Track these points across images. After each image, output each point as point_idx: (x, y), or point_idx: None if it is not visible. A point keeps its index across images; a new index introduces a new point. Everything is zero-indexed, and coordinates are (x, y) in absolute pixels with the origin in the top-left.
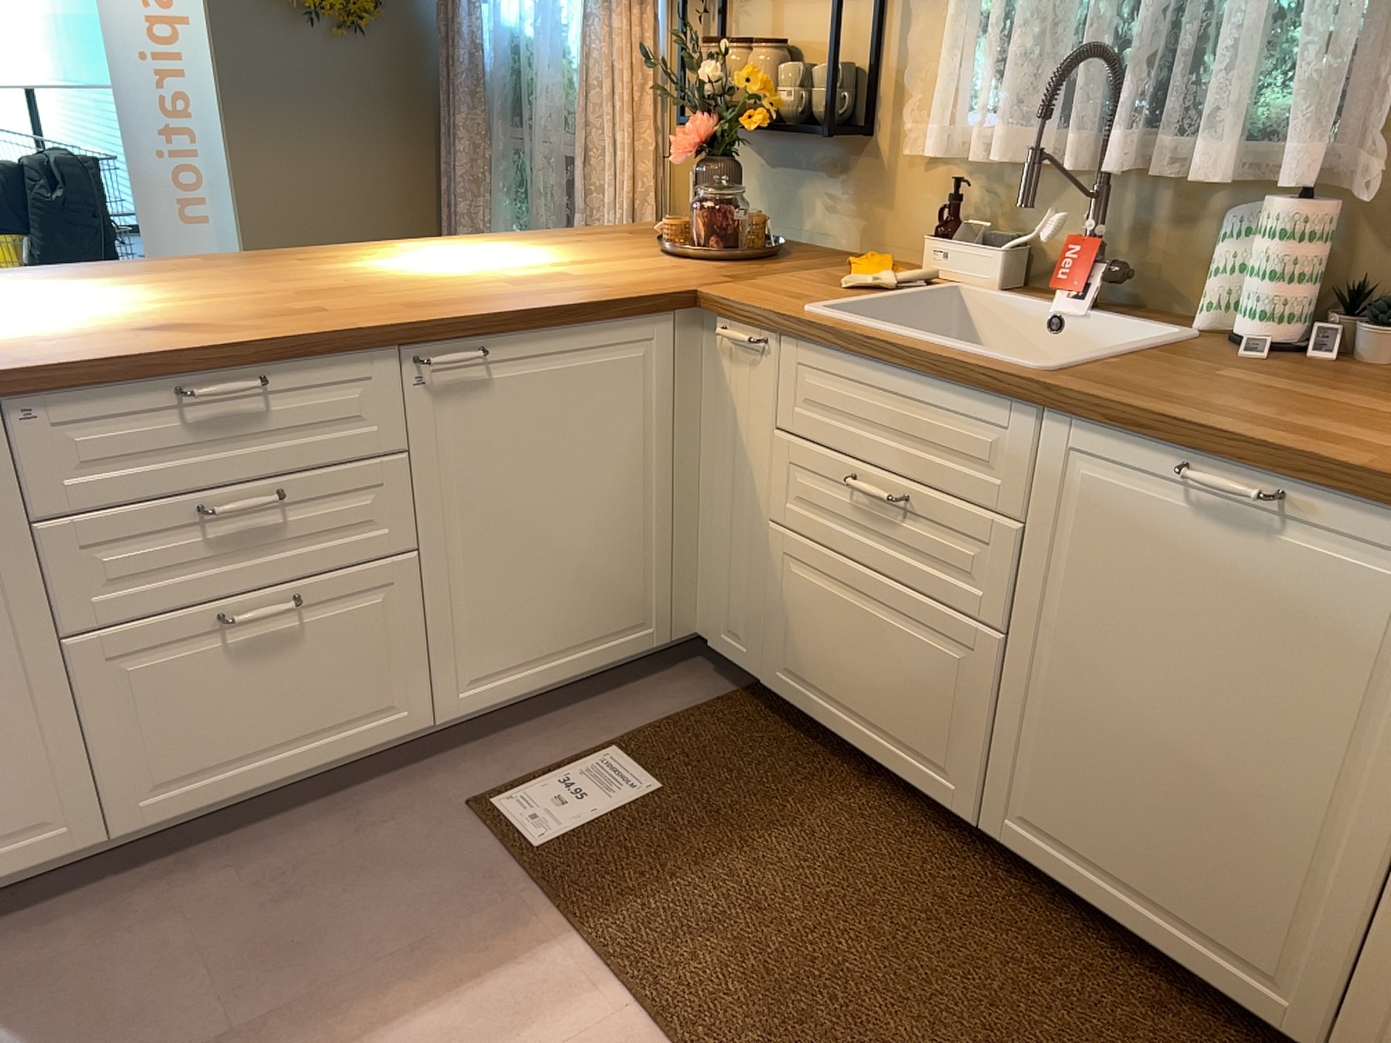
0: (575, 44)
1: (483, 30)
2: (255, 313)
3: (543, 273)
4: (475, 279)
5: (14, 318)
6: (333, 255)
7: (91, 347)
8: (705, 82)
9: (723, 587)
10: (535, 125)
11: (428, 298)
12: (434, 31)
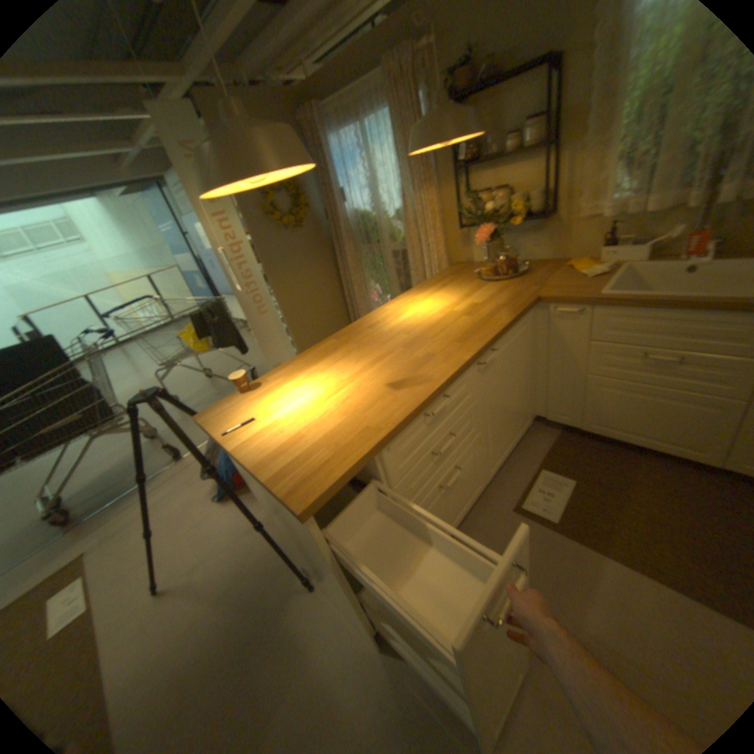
0: (391, 208)
1: (344, 212)
2: (409, 365)
3: (466, 305)
4: (449, 317)
5: (324, 399)
6: (374, 322)
7: (386, 409)
8: (487, 209)
9: (556, 399)
10: (379, 242)
11: (454, 334)
12: (320, 217)
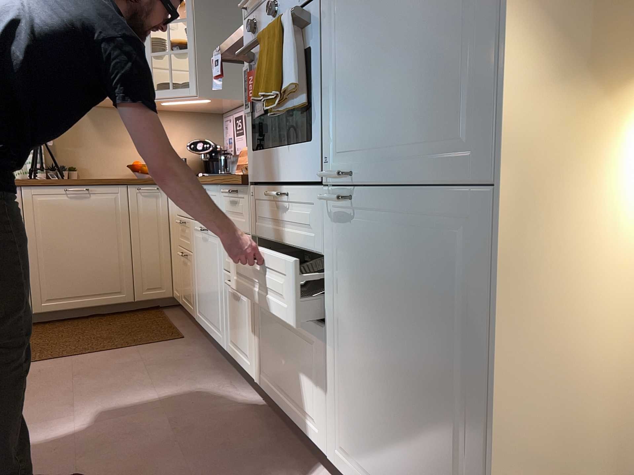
0: None
1: None
2: None
3: None
4: None
5: None
6: None
7: None
8: None
9: None
10: None
11: None
12: None
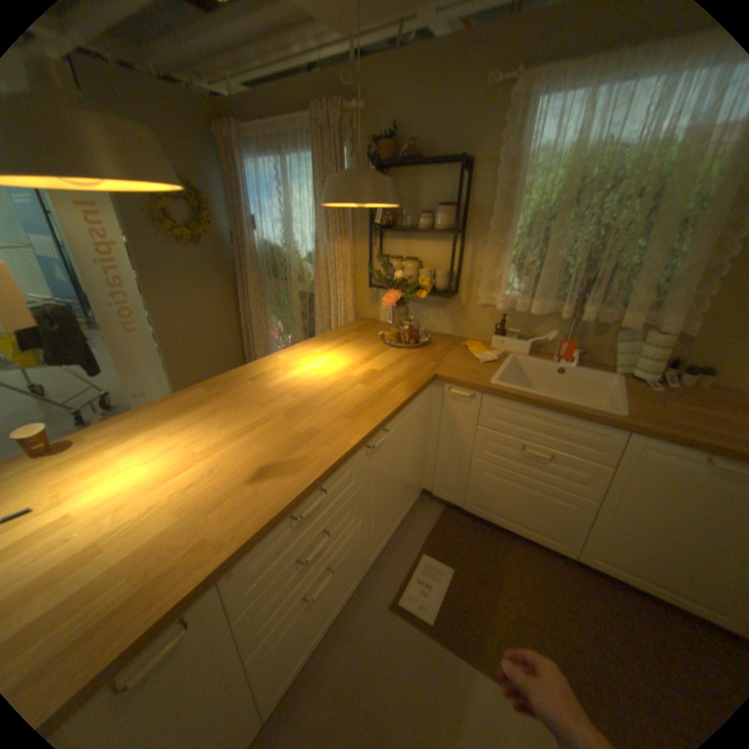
0: (304, 250)
1: (253, 240)
2: (287, 442)
3: (365, 372)
4: (345, 382)
5: (158, 484)
6: (260, 373)
7: (241, 511)
8: (397, 278)
9: (443, 476)
10: (287, 281)
11: (347, 406)
12: (226, 239)
